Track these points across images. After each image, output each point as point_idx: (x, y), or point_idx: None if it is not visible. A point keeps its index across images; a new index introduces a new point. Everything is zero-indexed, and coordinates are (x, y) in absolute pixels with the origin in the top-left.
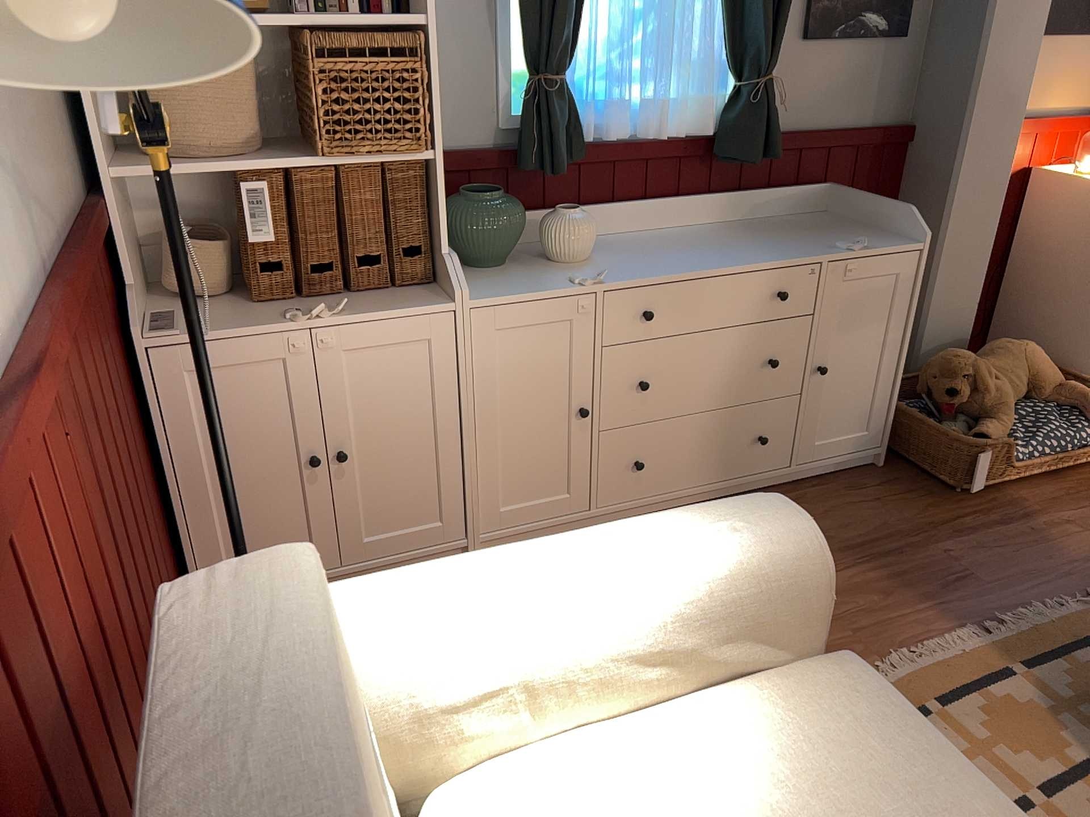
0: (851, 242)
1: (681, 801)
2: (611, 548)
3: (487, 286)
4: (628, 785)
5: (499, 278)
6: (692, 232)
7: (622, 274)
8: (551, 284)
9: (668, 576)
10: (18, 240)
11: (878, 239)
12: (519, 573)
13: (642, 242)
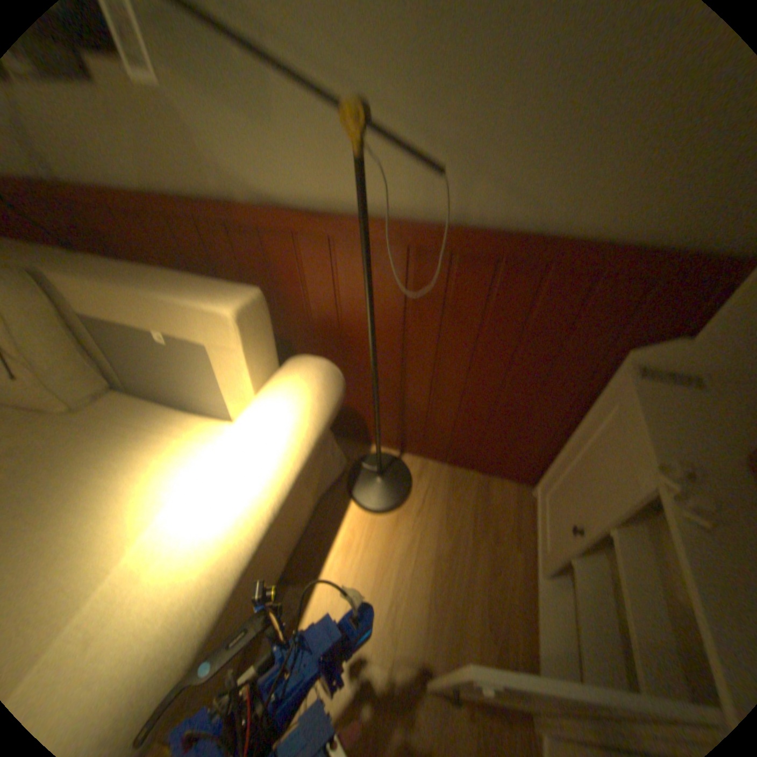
0: None
1: (124, 512)
2: (176, 538)
3: None
4: (154, 499)
5: None
6: None
7: None
8: None
9: (127, 558)
10: (438, 182)
11: None
12: (221, 471)
13: None
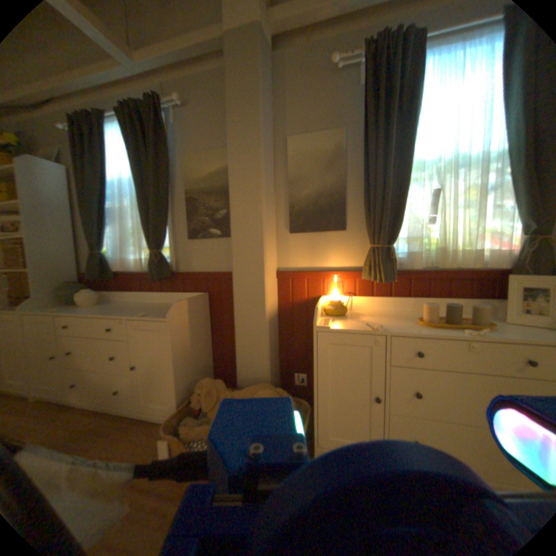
0: (155, 314)
1: None
2: None
3: (43, 310)
4: None
5: (55, 308)
6: (145, 304)
7: (70, 312)
8: (50, 311)
9: None
10: None
11: (168, 314)
12: None
13: (120, 305)
